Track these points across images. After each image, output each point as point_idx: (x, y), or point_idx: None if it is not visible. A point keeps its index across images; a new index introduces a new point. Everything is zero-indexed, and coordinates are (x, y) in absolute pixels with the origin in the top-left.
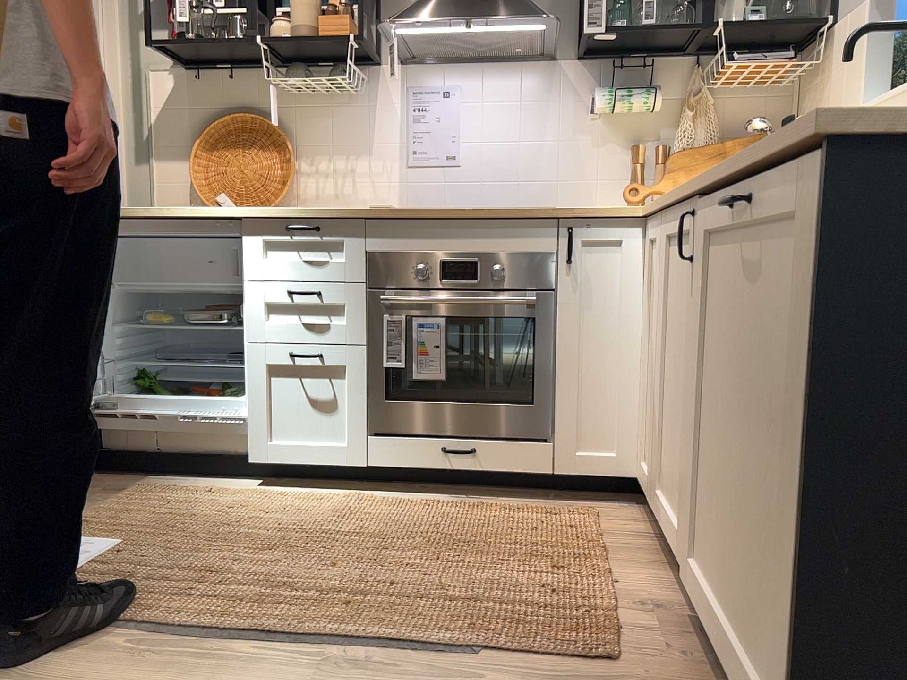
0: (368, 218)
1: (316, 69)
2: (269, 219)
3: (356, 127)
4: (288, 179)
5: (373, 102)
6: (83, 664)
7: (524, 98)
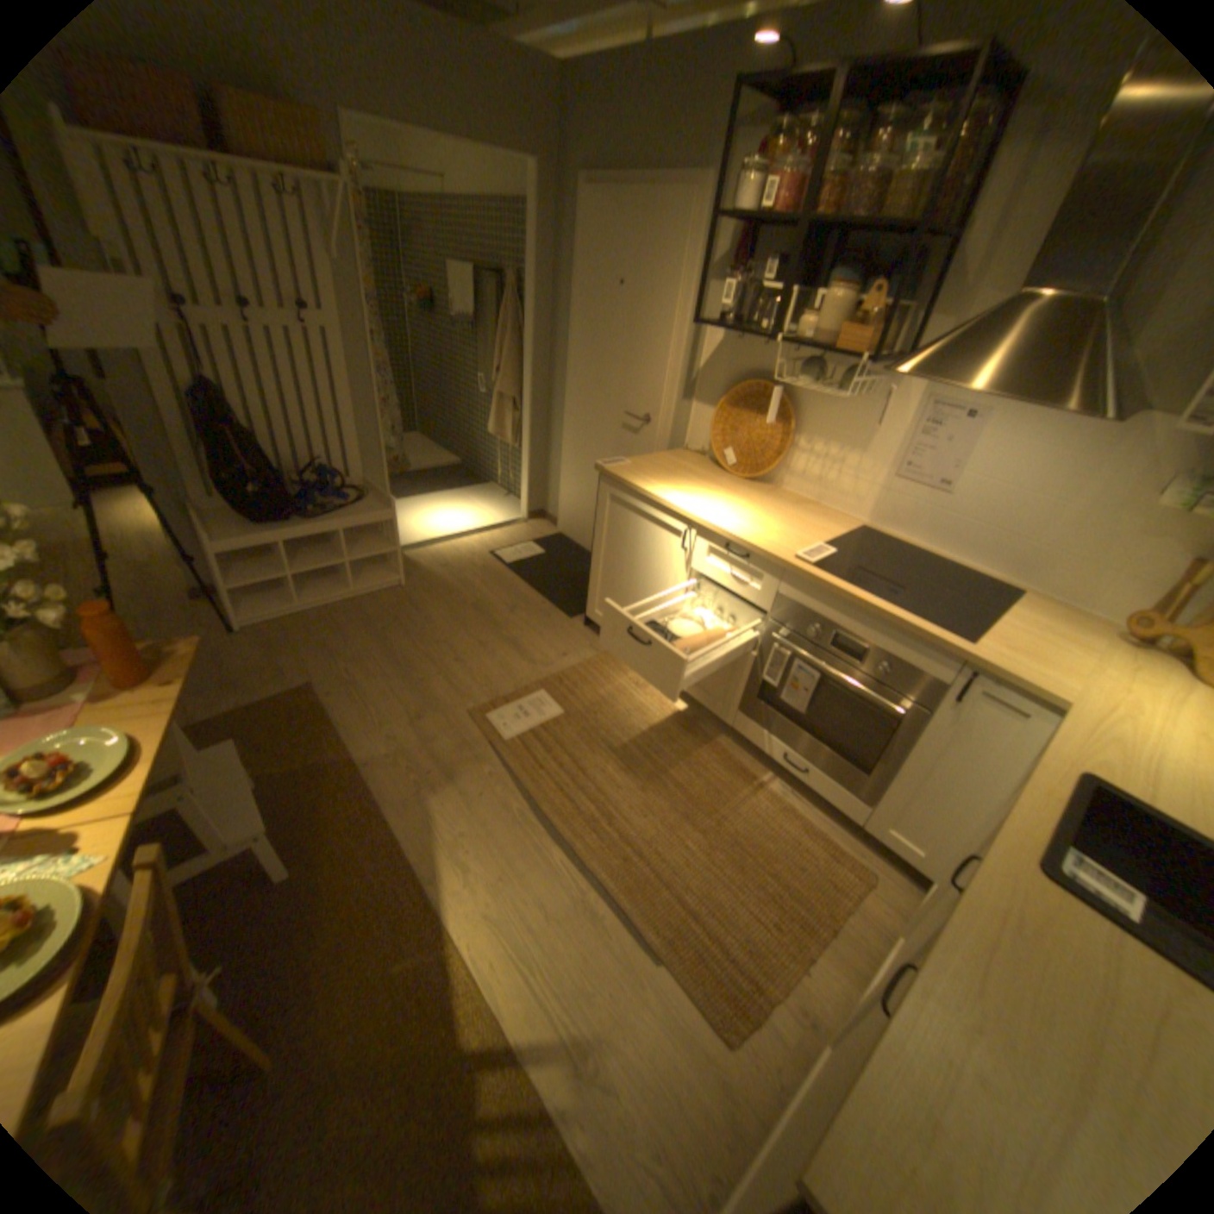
0: (787, 568)
1: (840, 357)
2: (717, 533)
3: (862, 421)
4: (782, 454)
5: (889, 399)
6: (497, 805)
7: (1074, 445)
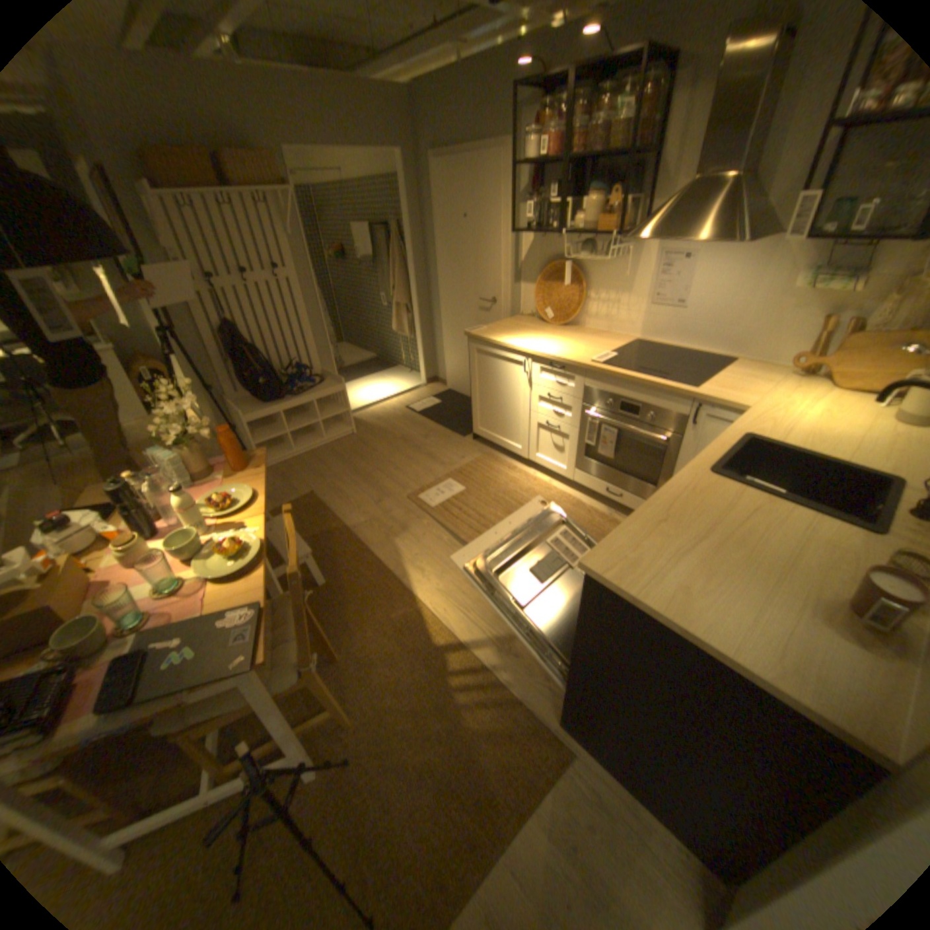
0: (586, 369)
1: (604, 236)
2: (543, 358)
3: (625, 273)
4: (580, 305)
5: (638, 257)
6: (434, 538)
7: (748, 263)
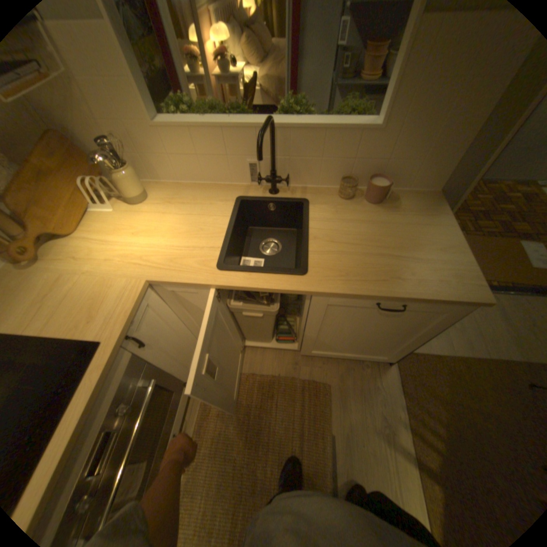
0: None
1: None
2: None
3: None
4: None
5: None
6: None
7: None
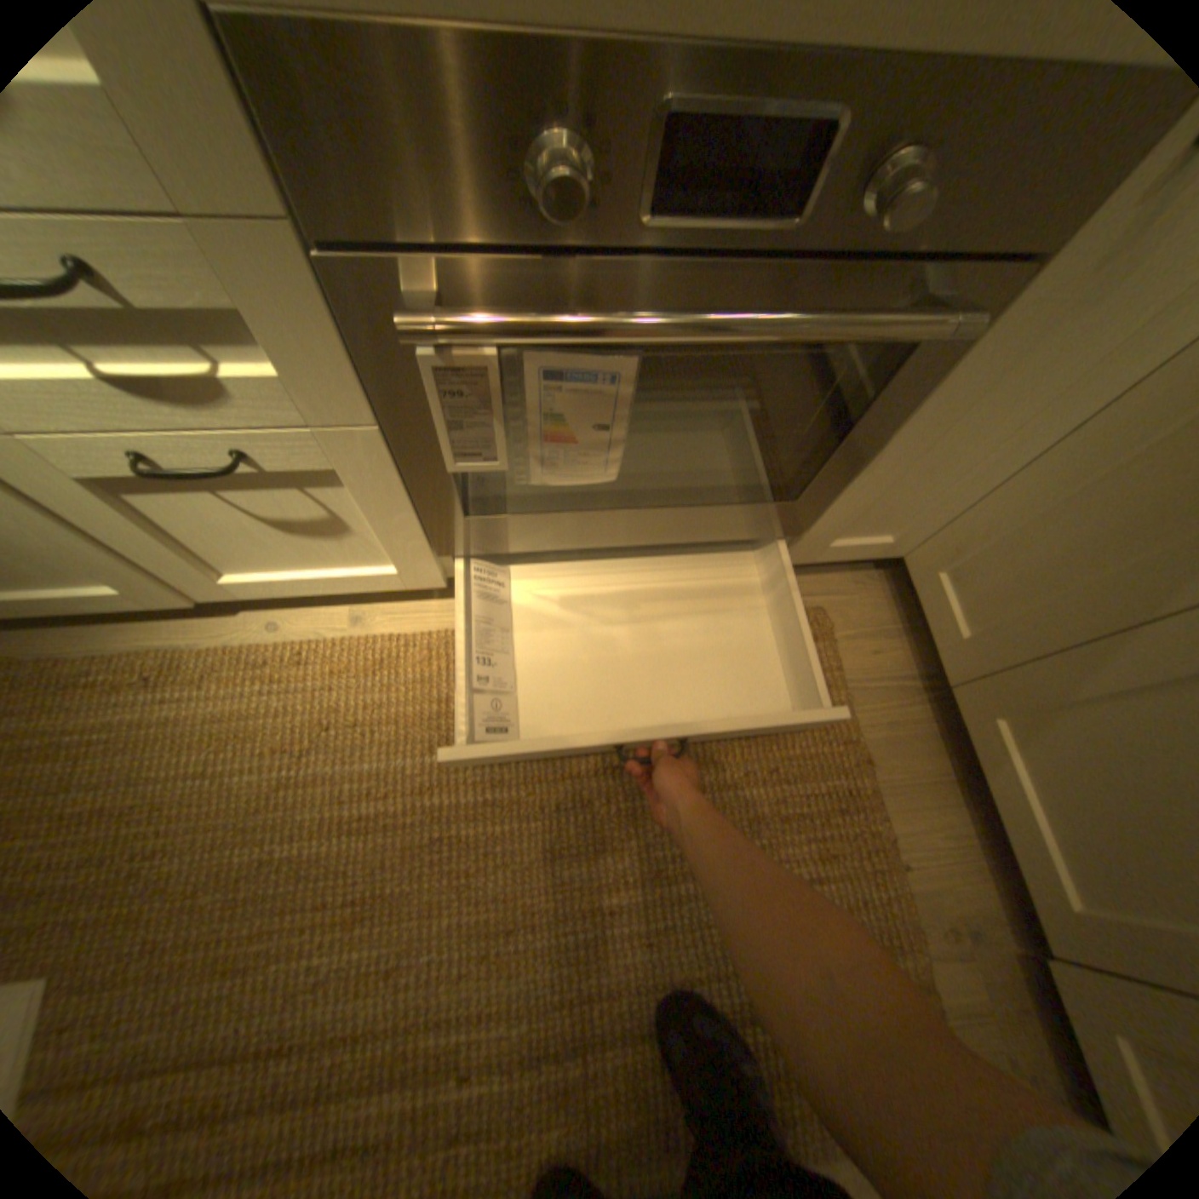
0: None
1: None
2: None
3: None
4: None
5: None
6: None
7: None
